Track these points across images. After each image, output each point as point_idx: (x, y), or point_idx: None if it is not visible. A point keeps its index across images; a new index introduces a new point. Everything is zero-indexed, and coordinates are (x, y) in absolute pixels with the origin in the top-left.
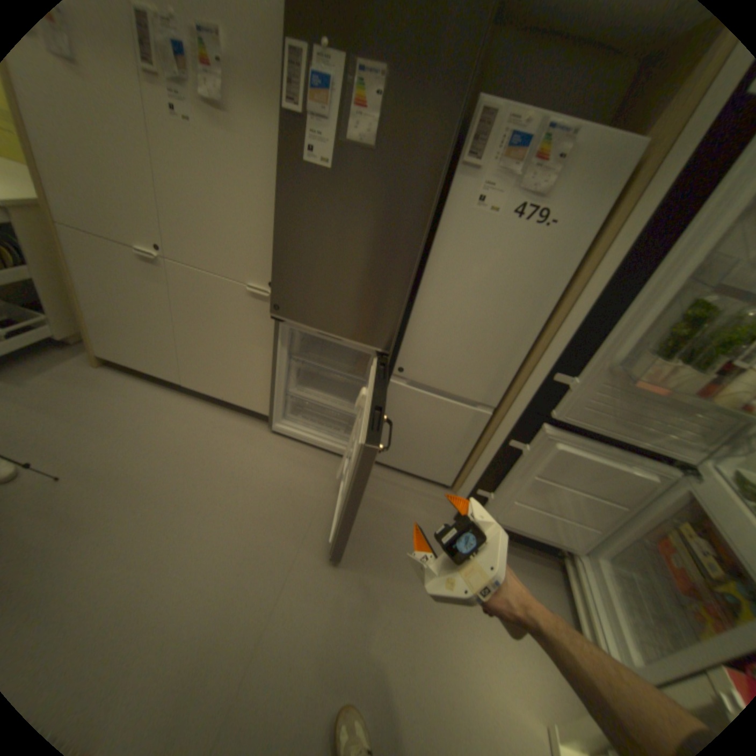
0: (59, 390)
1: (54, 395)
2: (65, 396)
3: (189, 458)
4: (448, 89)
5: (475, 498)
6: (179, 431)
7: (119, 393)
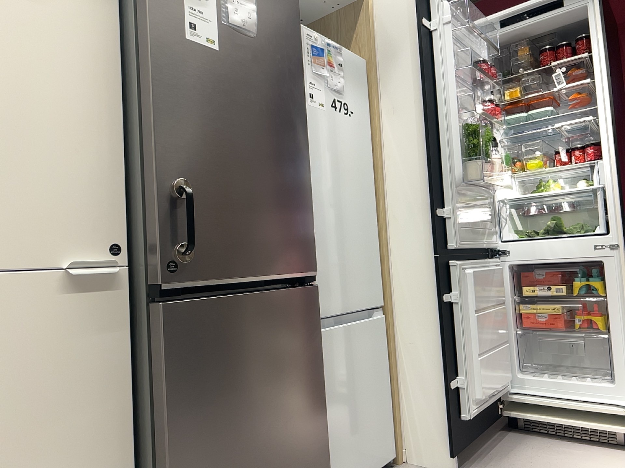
0: None
1: None
2: None
3: None
4: (288, 0)
5: (452, 399)
6: None
7: None
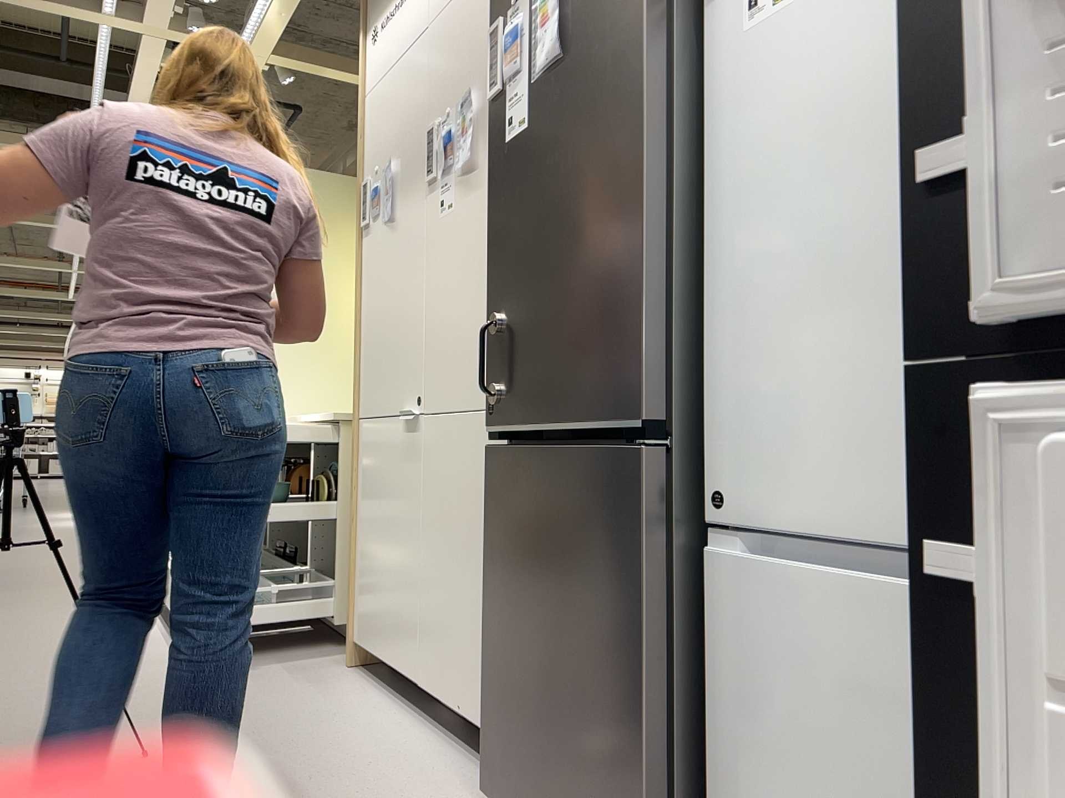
0: (278, 679)
1: (265, 683)
2: (275, 686)
3: (315, 794)
4: None
5: None
6: (351, 756)
7: (337, 696)
